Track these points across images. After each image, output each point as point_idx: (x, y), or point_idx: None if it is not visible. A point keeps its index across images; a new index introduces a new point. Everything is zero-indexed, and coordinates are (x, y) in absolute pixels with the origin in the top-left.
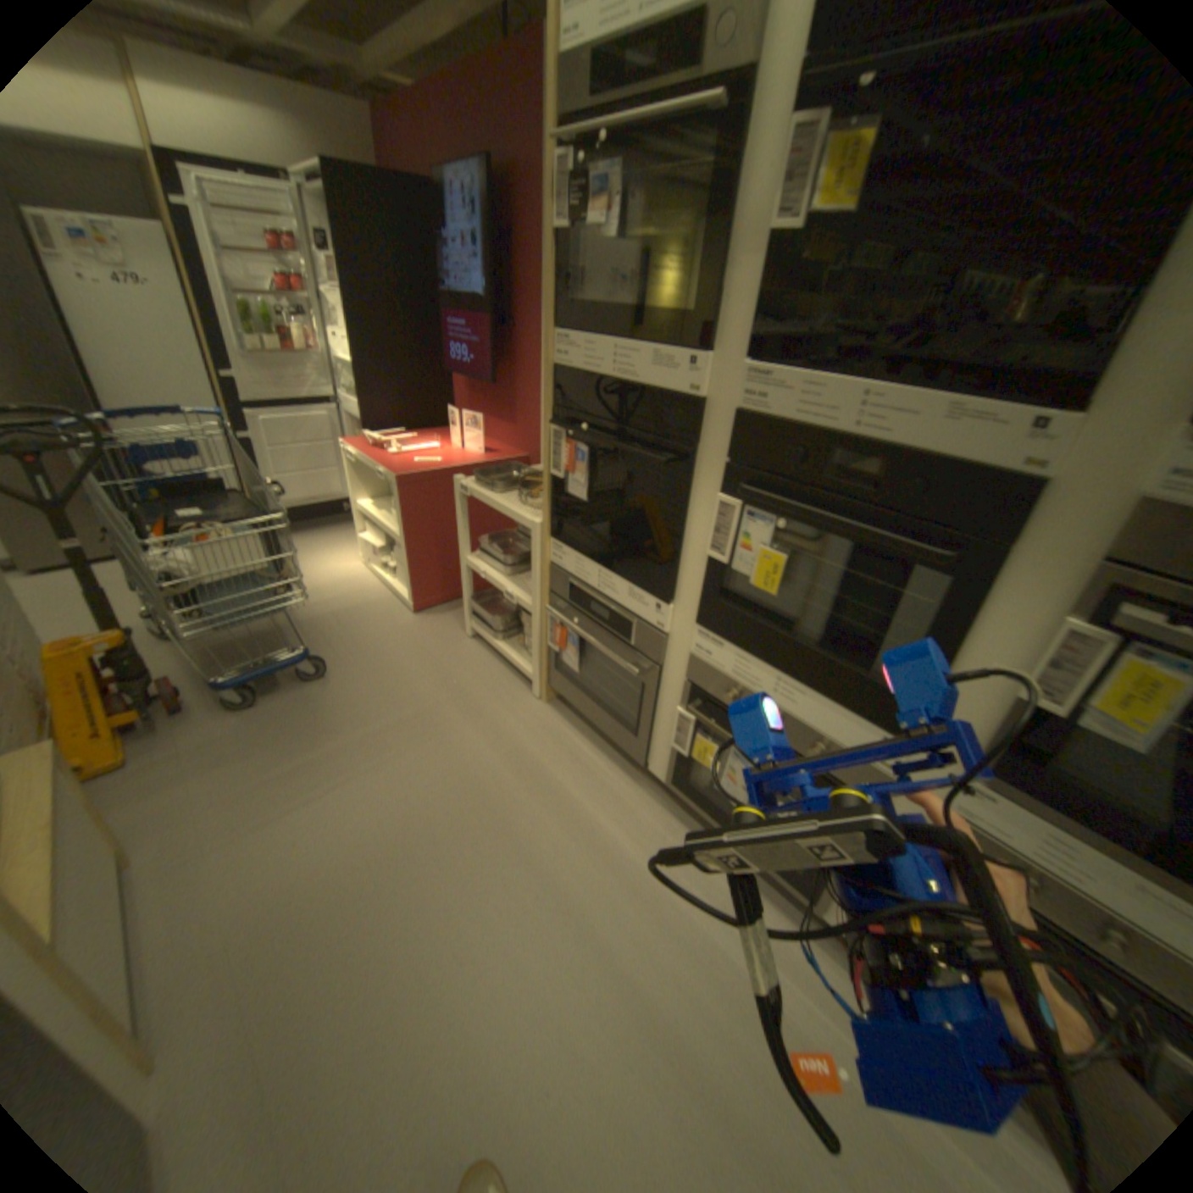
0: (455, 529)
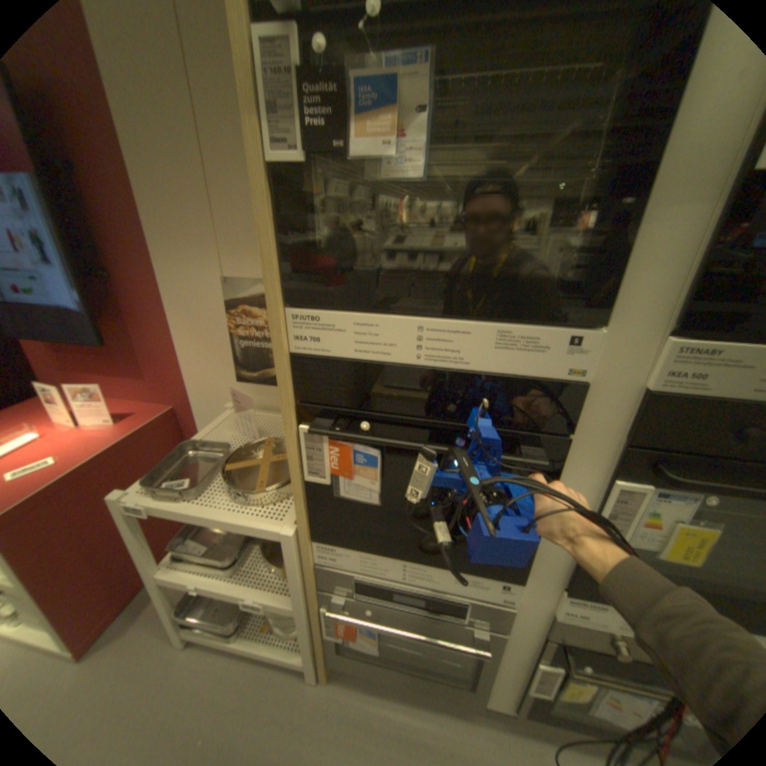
0: (106, 528)
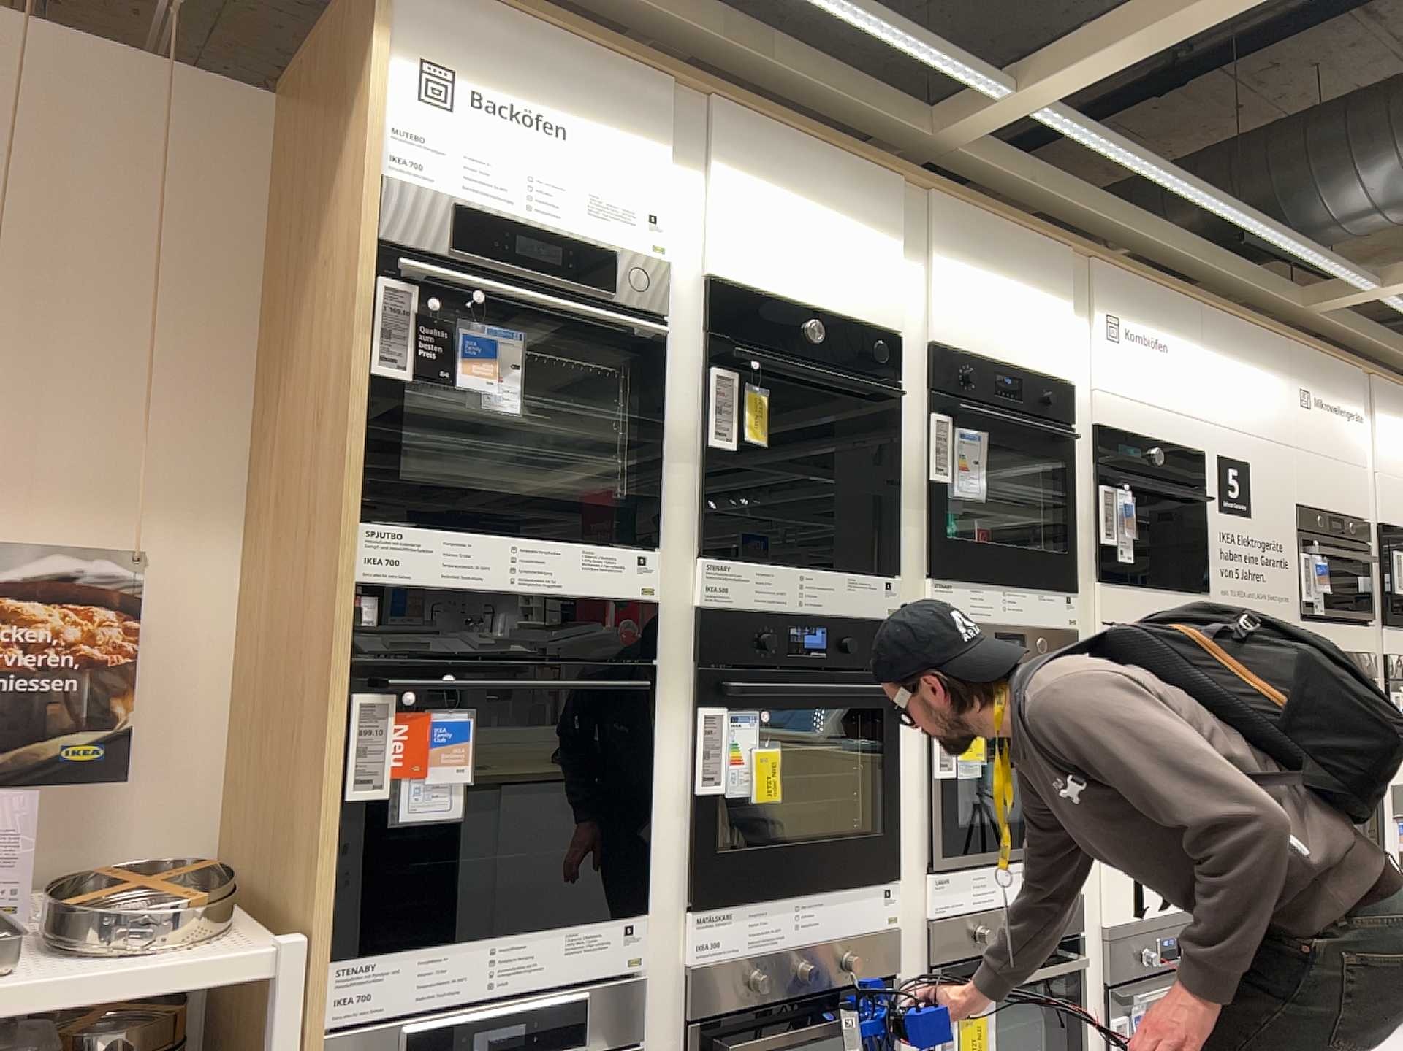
0: None
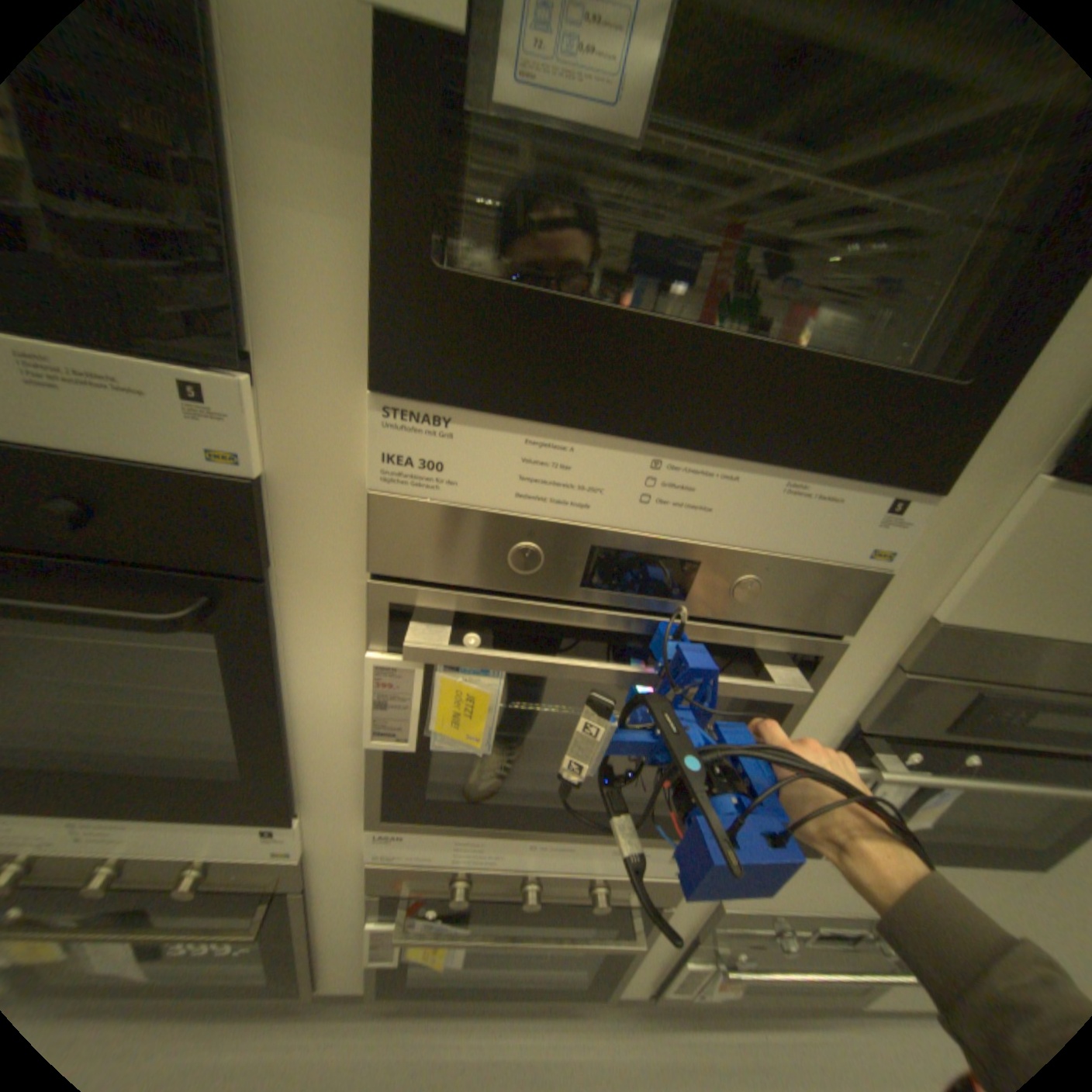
0: None
